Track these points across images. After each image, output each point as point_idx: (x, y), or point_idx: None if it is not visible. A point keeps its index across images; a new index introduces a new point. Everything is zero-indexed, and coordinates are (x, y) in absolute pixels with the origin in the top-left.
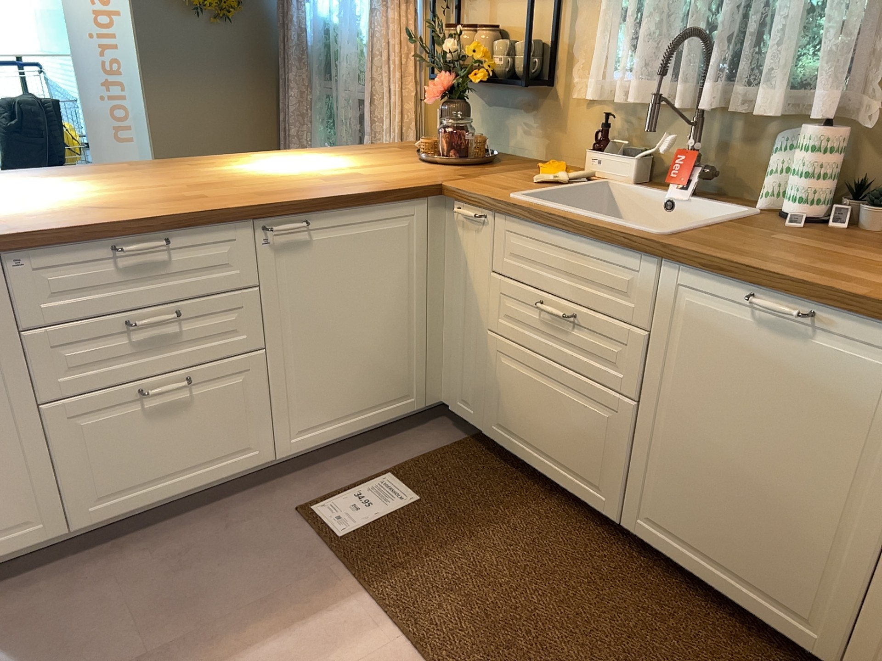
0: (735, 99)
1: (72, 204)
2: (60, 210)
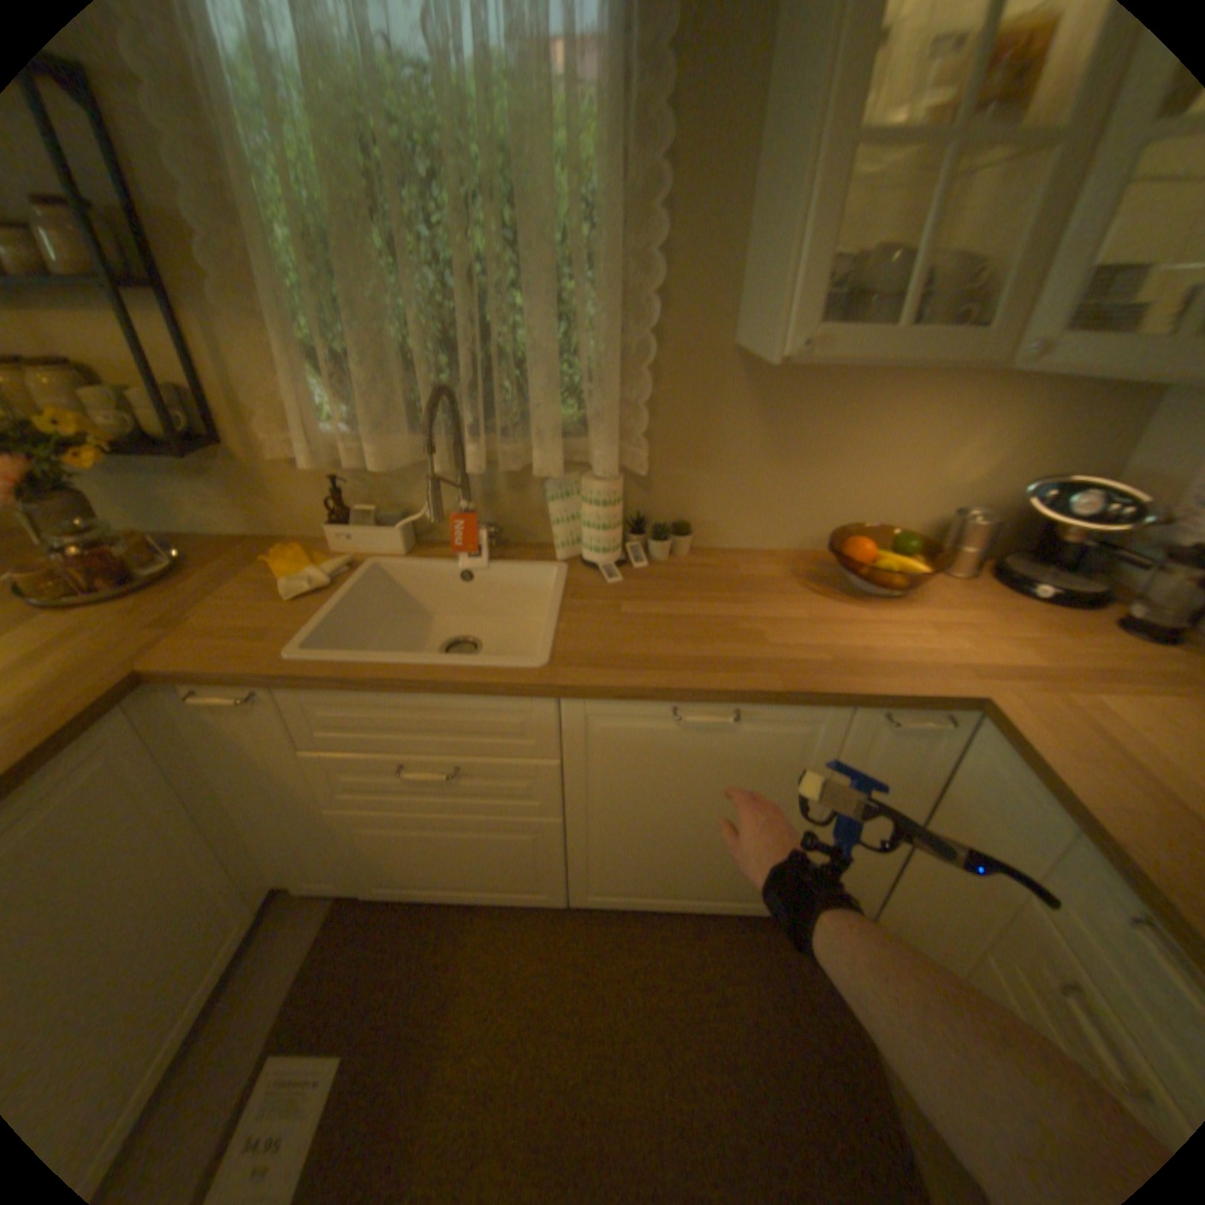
0: (503, 454)
1: None
2: None
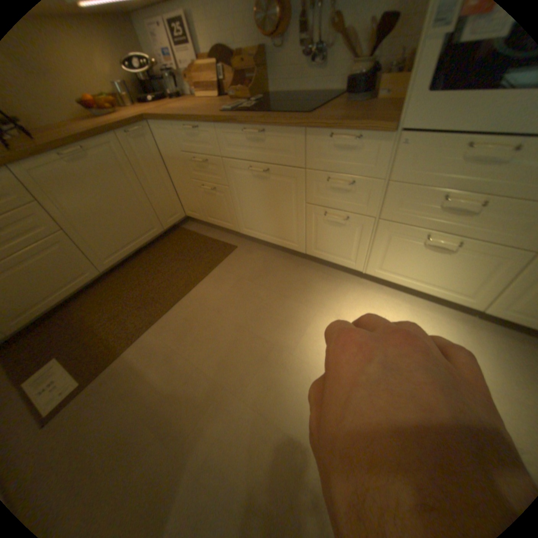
0: None
1: None
2: None
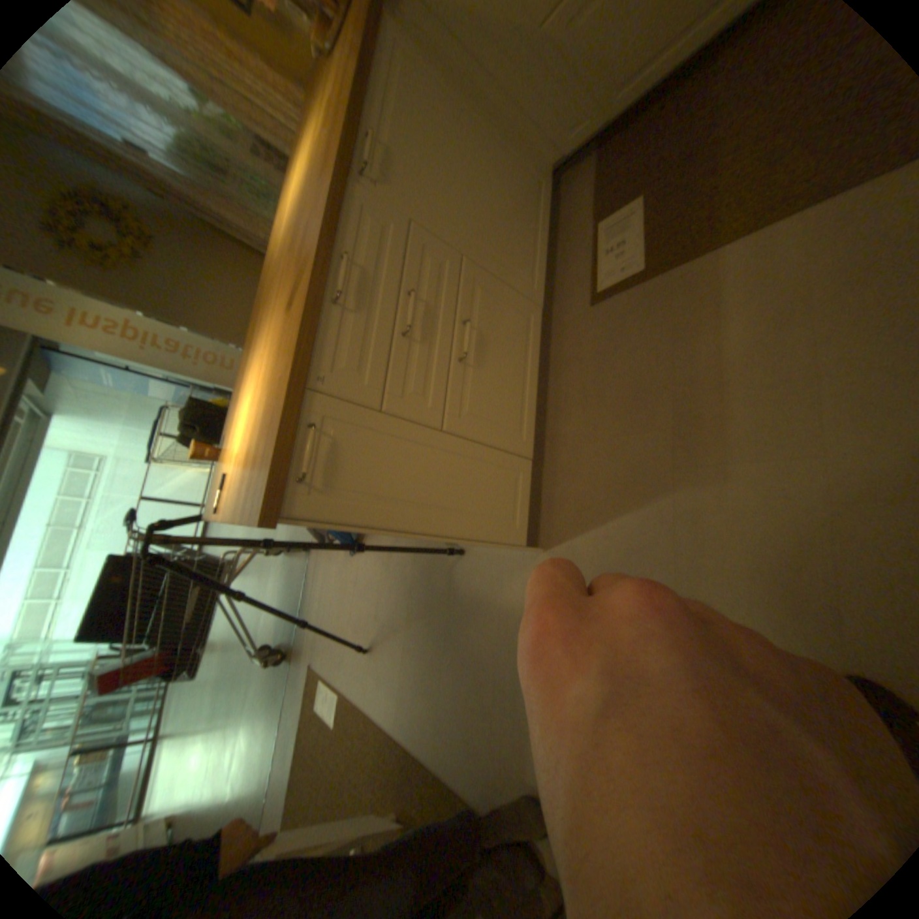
0: None
1: (276, 337)
2: (280, 342)
